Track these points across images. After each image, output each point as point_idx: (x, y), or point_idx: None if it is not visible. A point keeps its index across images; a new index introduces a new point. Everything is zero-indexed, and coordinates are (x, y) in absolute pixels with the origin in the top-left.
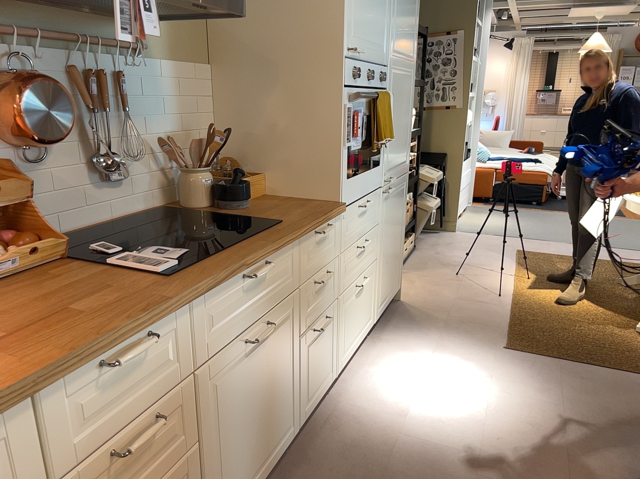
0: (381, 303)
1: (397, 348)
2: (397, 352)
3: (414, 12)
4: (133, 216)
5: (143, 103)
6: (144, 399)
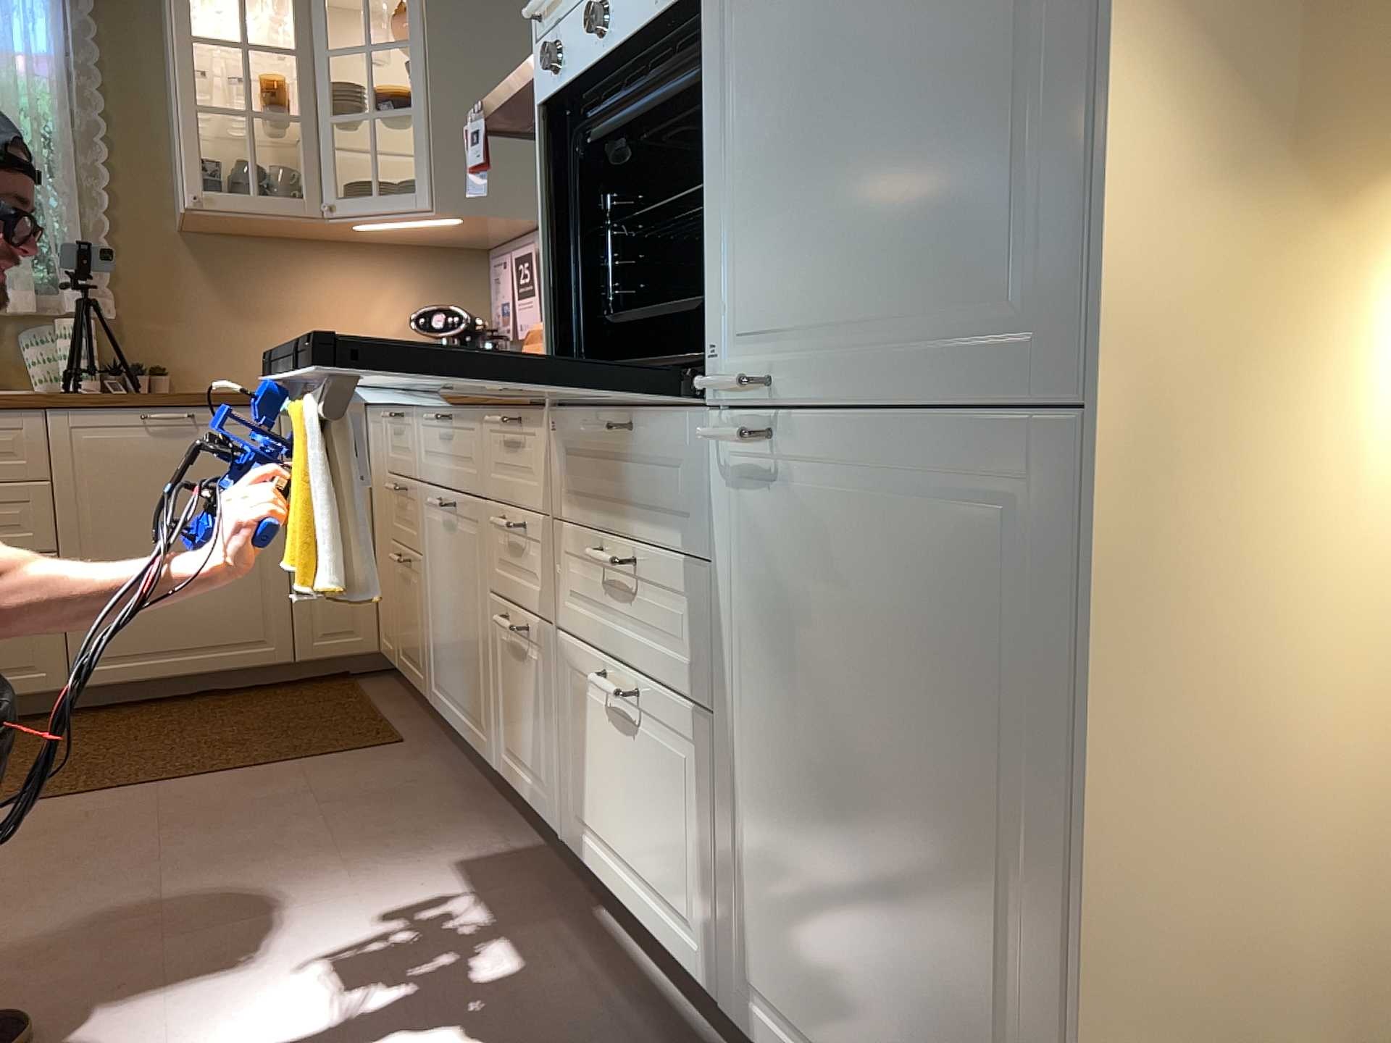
0: (773, 1014)
1: None
2: None
3: None
4: None
5: None
6: (402, 465)
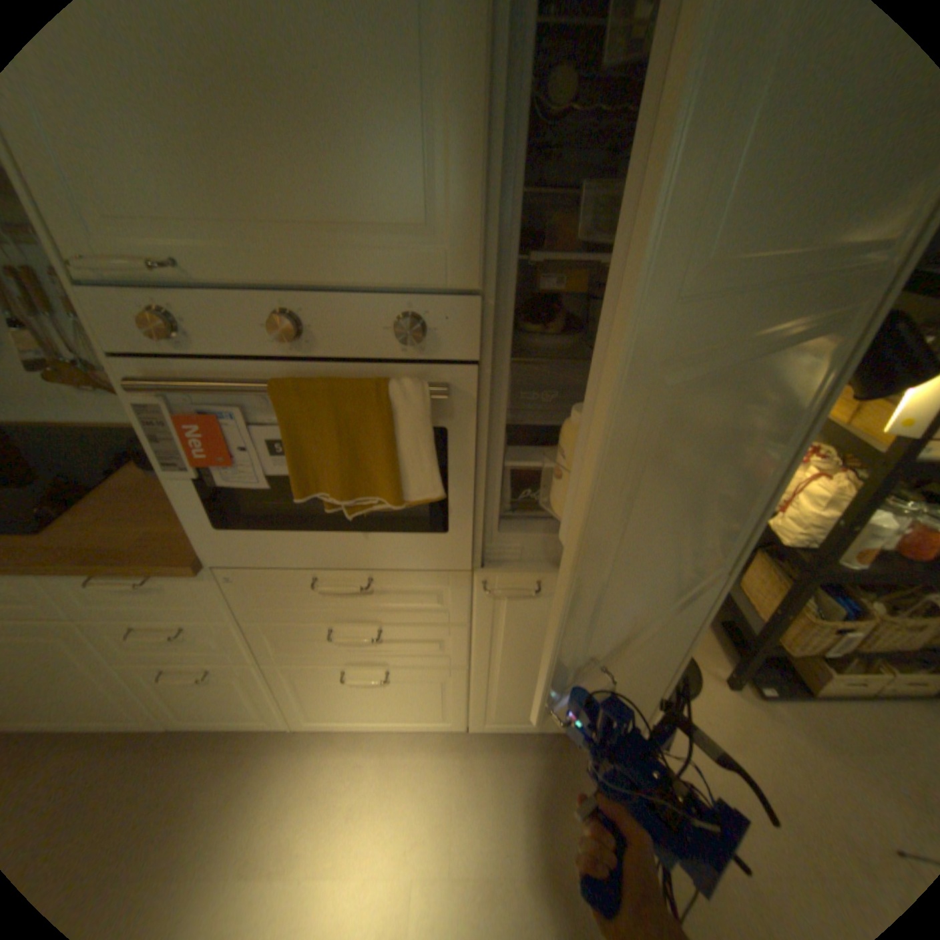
0: (503, 722)
1: (448, 800)
2: (432, 805)
3: None
4: None
5: None
6: None
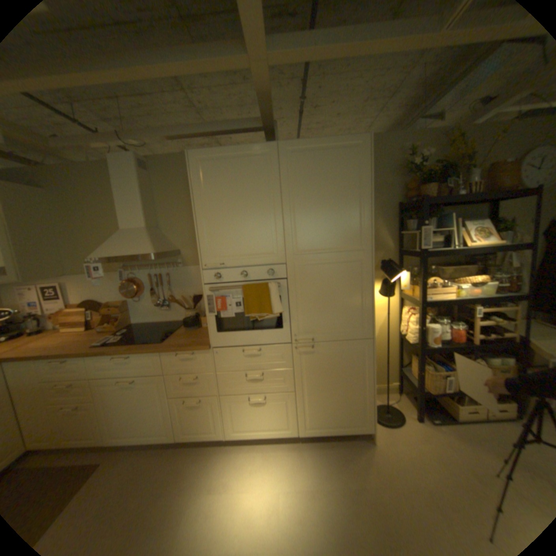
0: (313, 428)
1: (293, 467)
2: (286, 468)
3: (353, 209)
4: (175, 322)
5: (179, 282)
6: (66, 378)
